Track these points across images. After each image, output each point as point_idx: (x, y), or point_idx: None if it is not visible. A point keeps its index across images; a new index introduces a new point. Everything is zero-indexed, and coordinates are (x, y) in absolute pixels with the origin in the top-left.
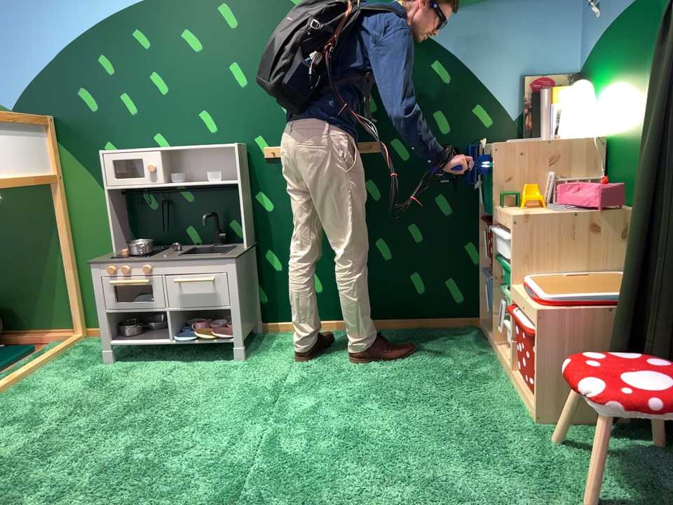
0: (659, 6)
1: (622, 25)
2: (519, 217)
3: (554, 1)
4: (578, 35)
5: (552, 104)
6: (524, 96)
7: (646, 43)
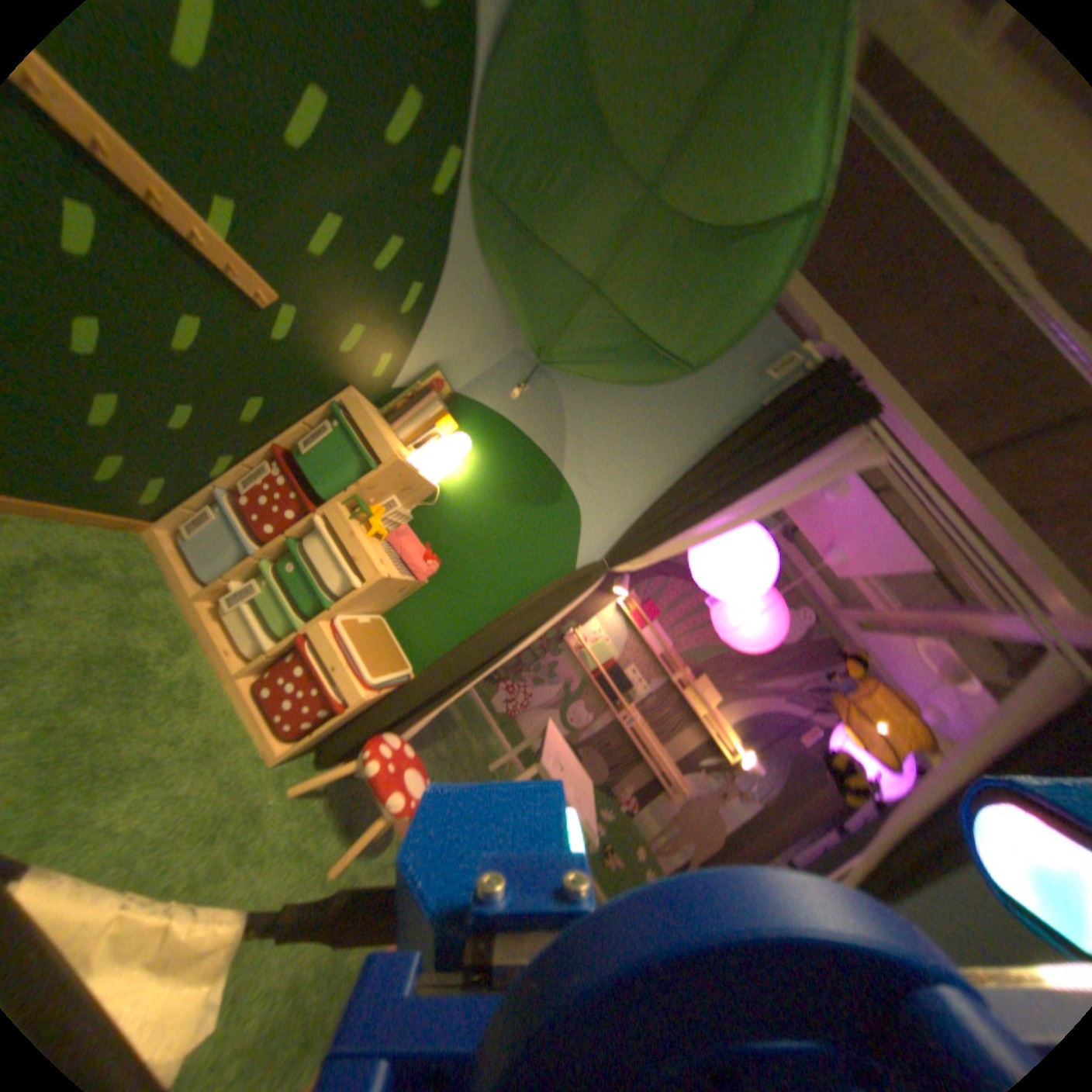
0: (555, 495)
1: (522, 449)
2: (382, 577)
3: (505, 338)
4: (482, 372)
5: (432, 422)
6: (420, 383)
7: (526, 495)
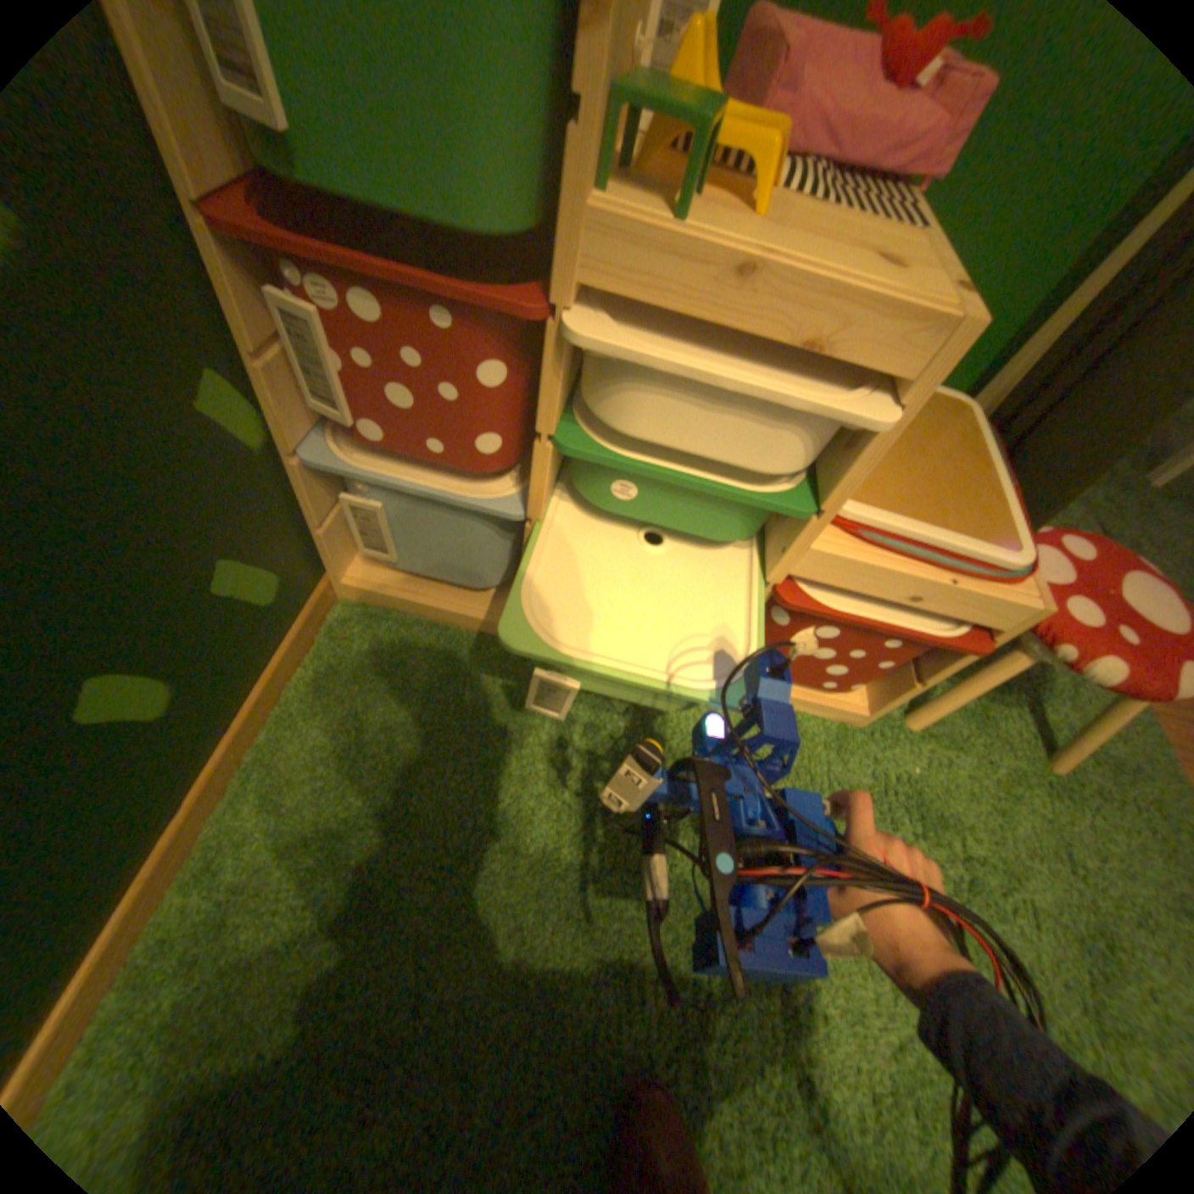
0: None
1: None
2: (978, 317)
3: None
4: None
5: None
6: None
7: None
